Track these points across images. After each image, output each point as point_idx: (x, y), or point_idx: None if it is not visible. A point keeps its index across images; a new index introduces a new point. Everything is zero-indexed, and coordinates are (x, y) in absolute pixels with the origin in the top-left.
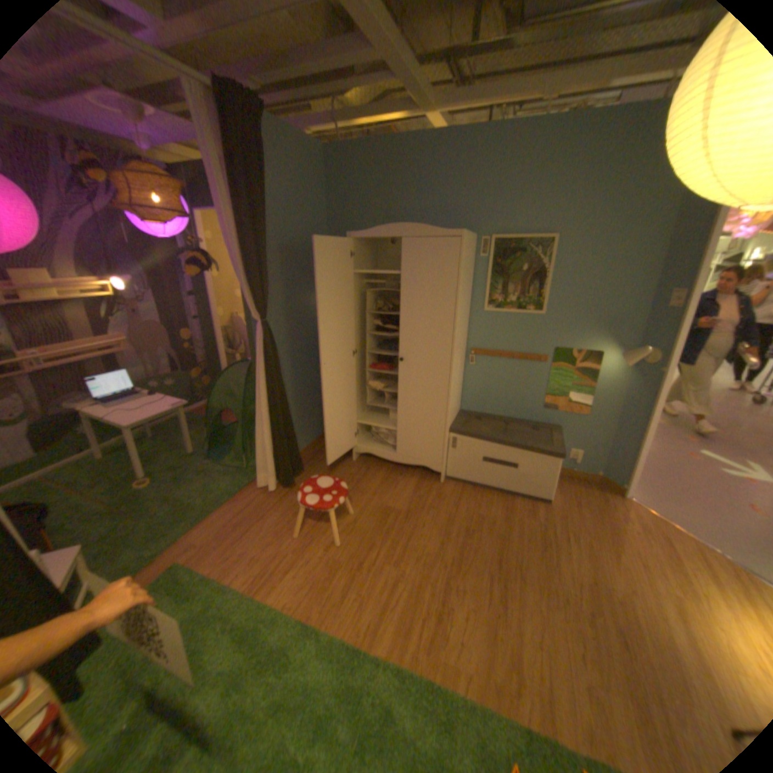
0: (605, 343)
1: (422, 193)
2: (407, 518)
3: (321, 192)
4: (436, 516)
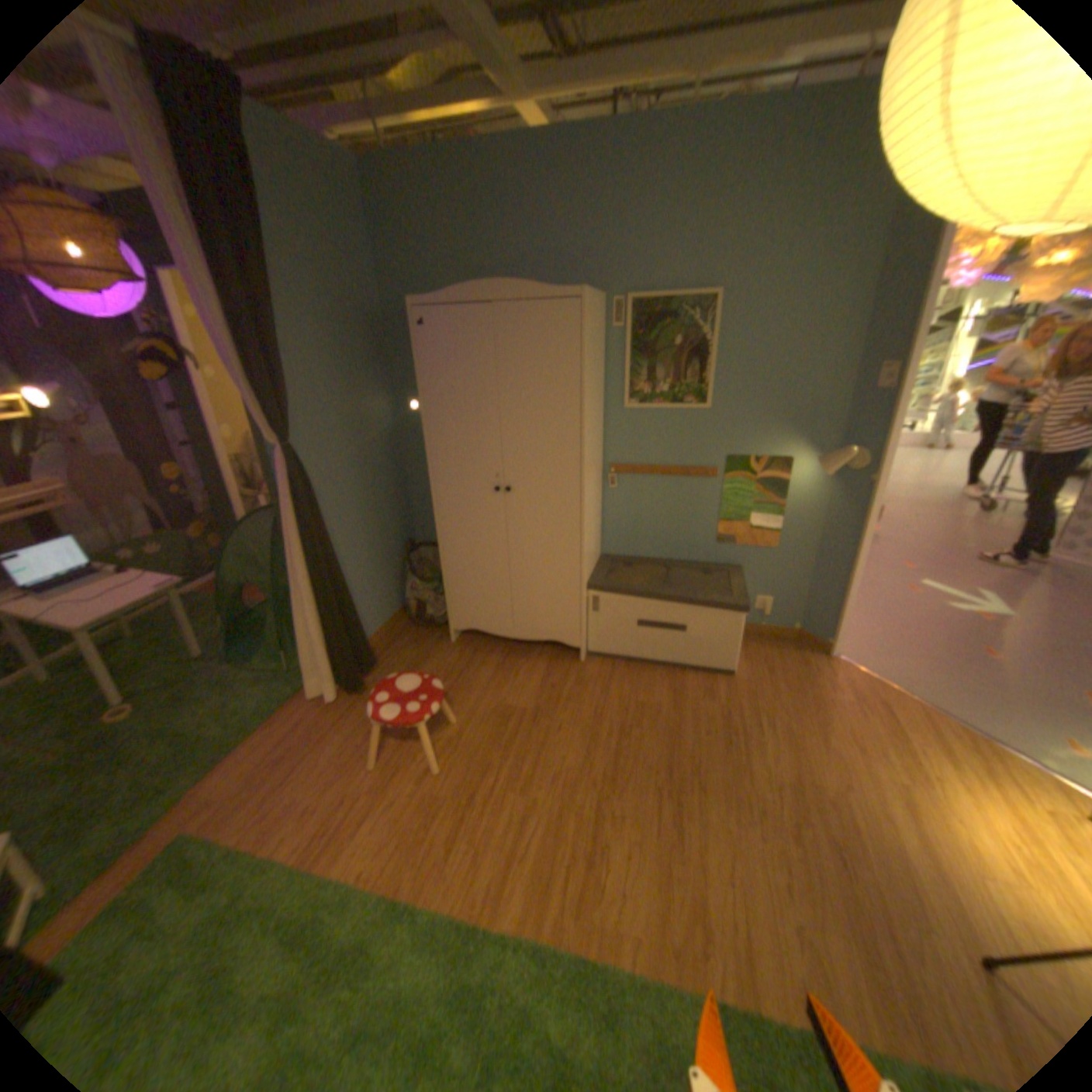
0: (794, 445)
1: (520, 233)
2: (536, 720)
3: (361, 234)
4: (578, 712)
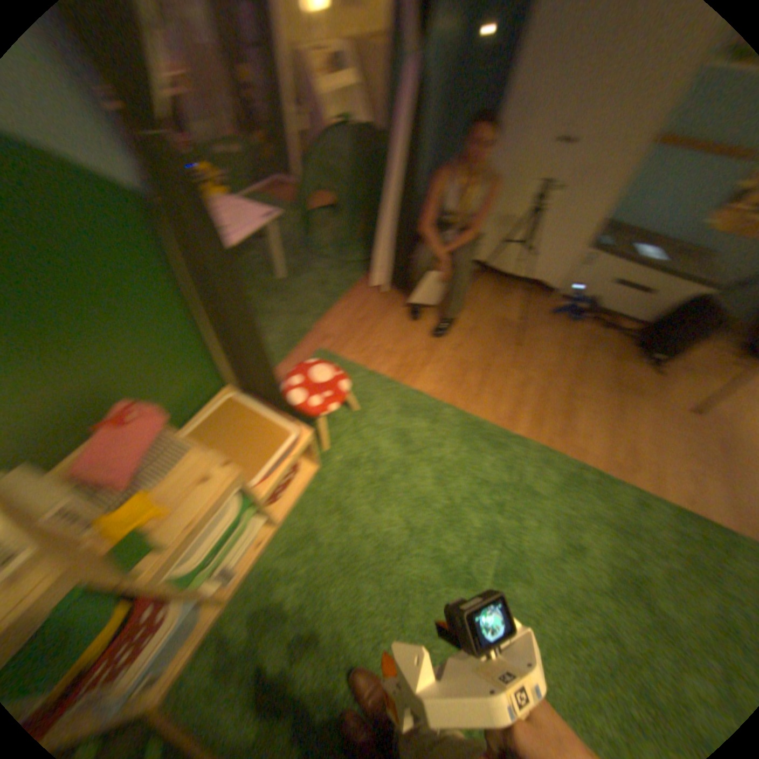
0: None
1: None
2: (525, 331)
3: None
4: (553, 332)
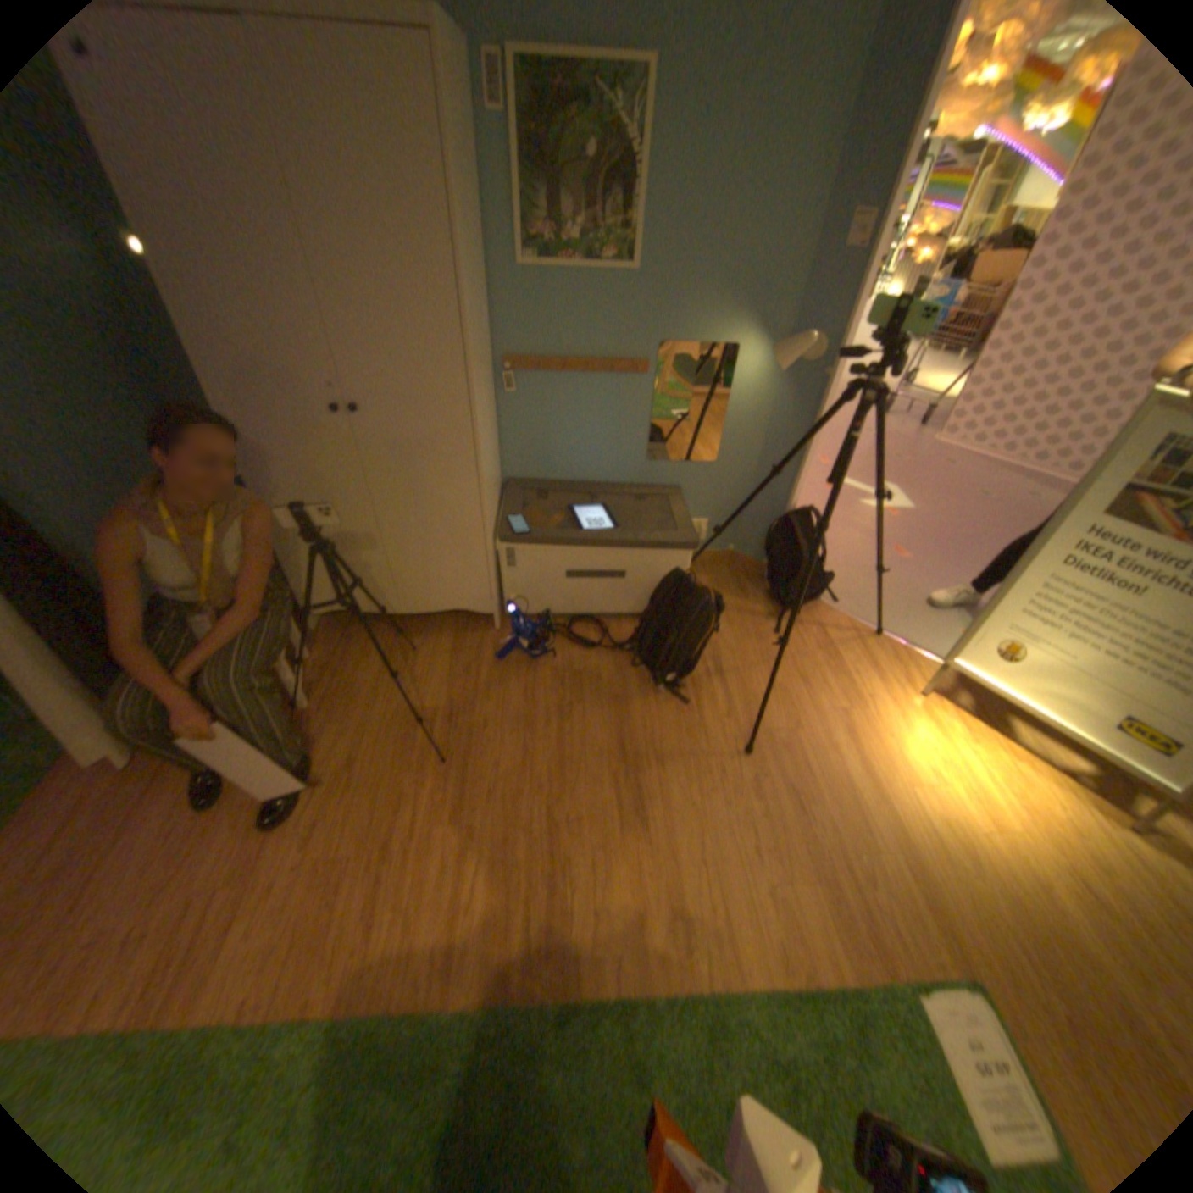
0: (741, 329)
1: None
2: (452, 719)
3: None
4: (504, 697)
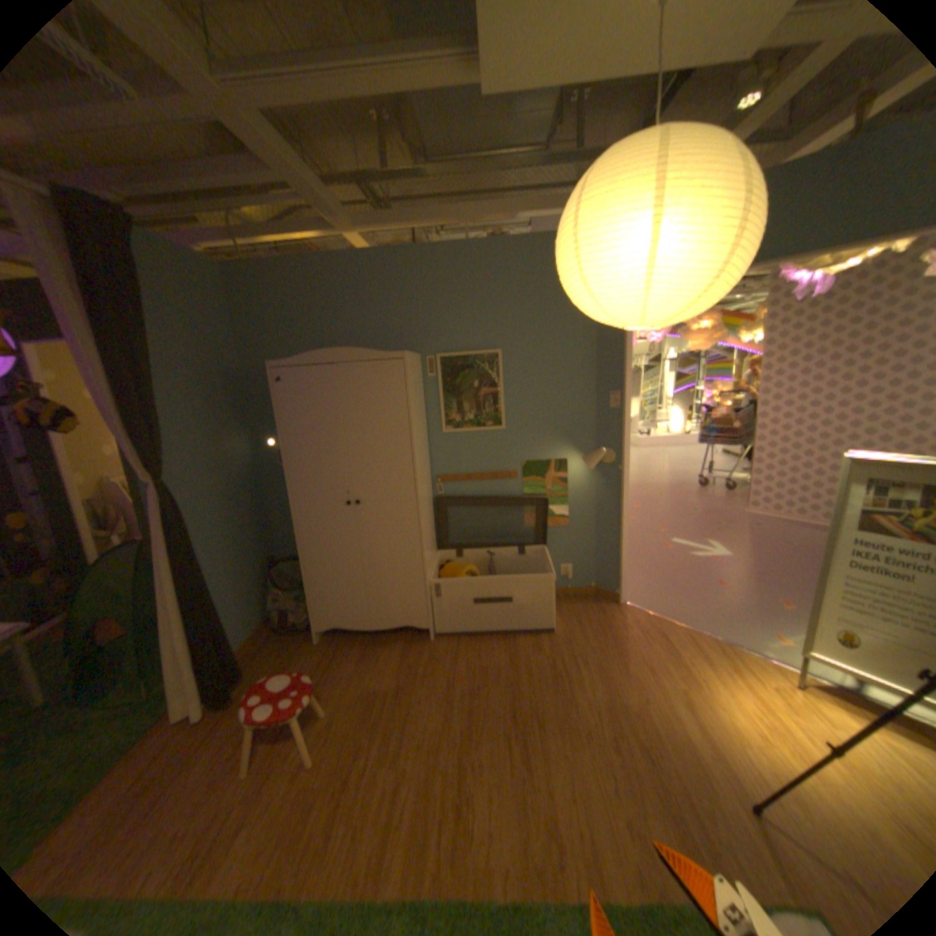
0: (566, 450)
1: (353, 315)
2: (398, 698)
3: (224, 315)
4: (433, 684)
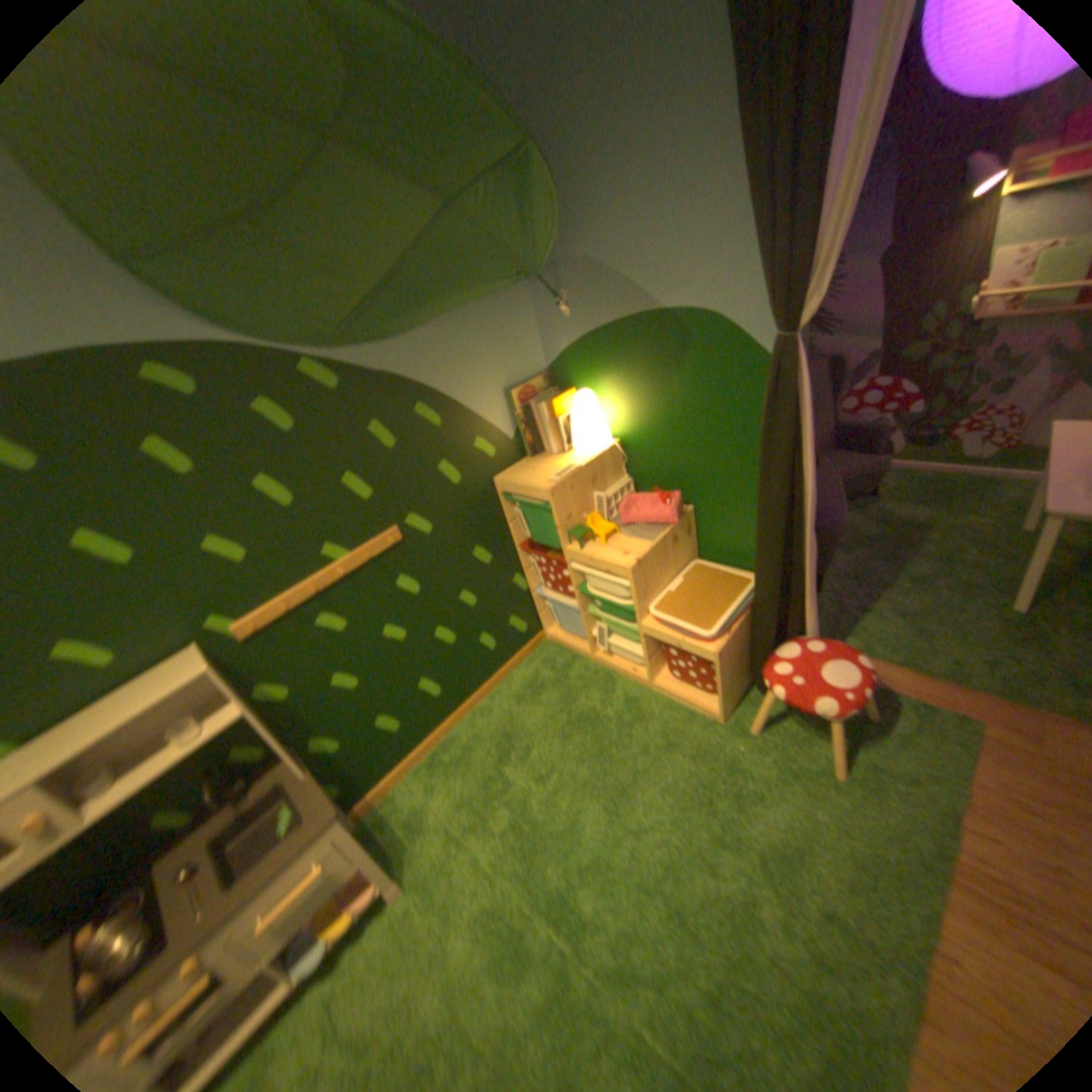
0: None
1: None
2: None
3: None
4: None
